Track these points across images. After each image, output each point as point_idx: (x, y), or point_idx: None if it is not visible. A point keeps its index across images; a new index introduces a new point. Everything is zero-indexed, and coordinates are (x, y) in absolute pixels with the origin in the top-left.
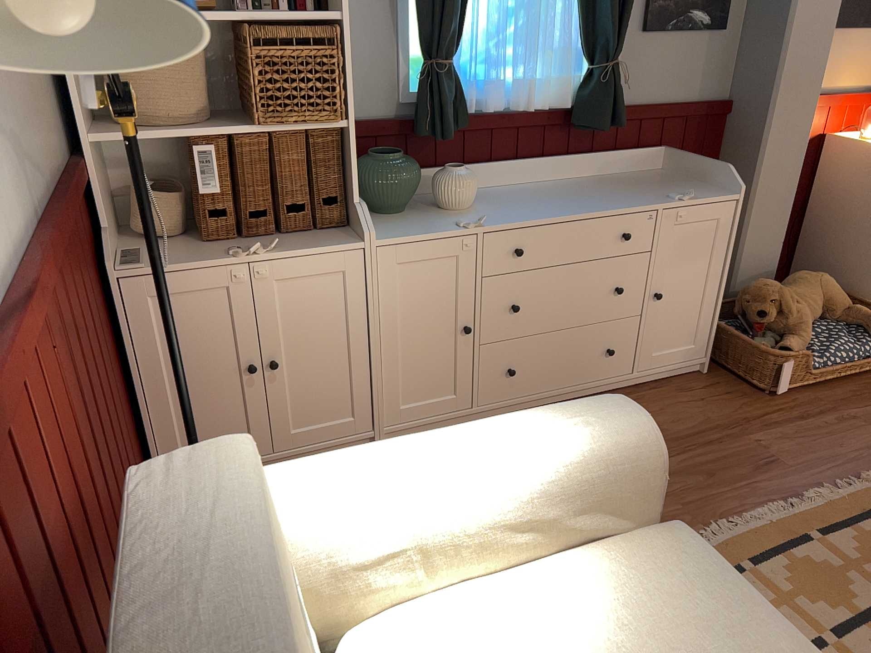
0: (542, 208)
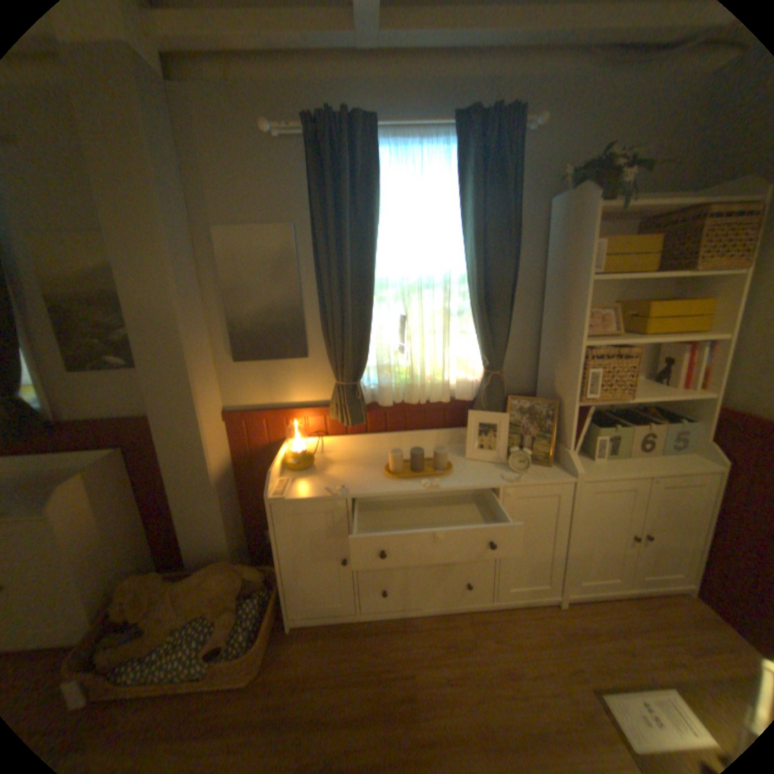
0: None
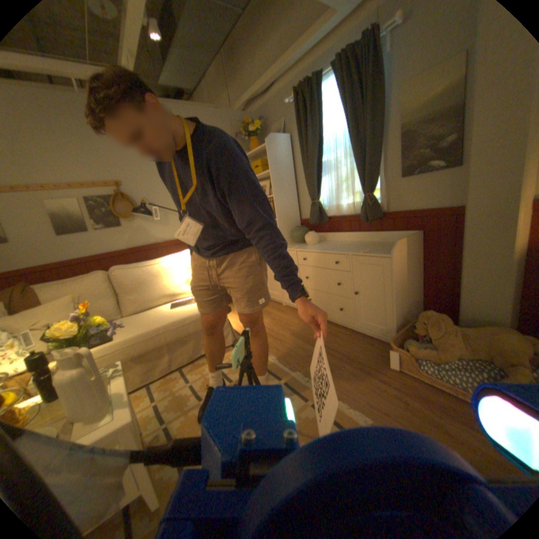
0: (323, 247)
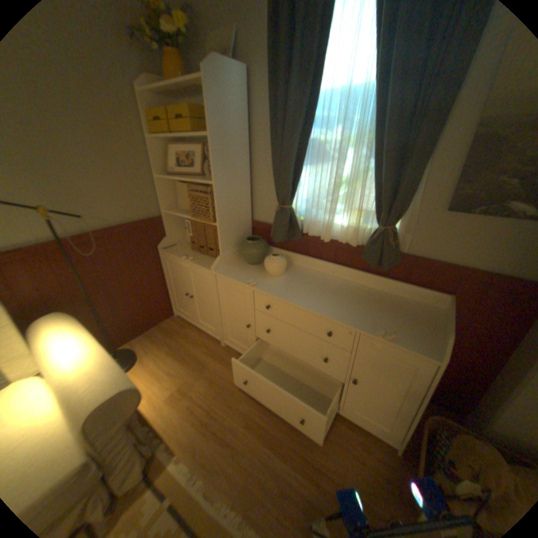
0: (300, 293)
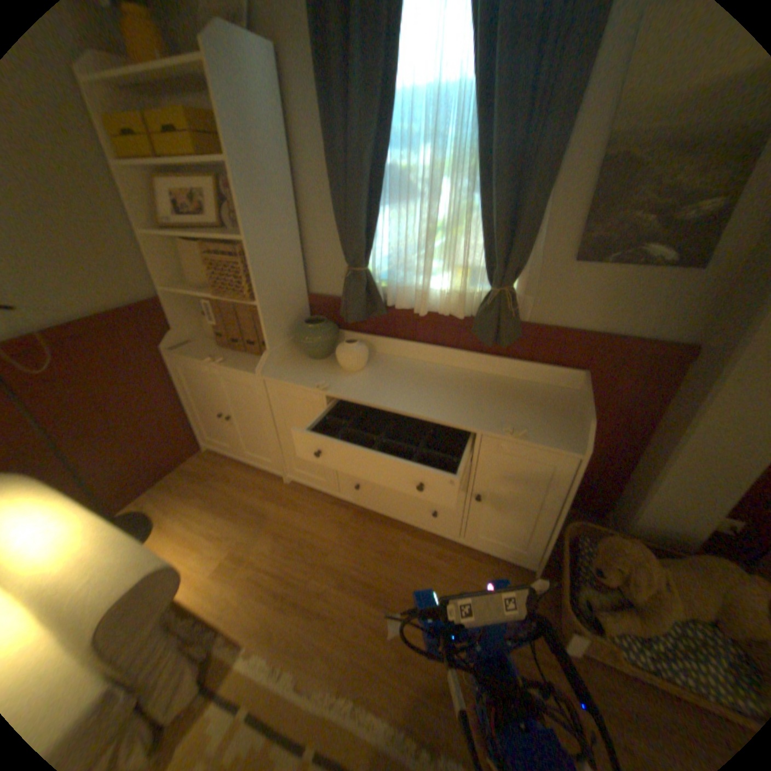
0: (394, 391)
